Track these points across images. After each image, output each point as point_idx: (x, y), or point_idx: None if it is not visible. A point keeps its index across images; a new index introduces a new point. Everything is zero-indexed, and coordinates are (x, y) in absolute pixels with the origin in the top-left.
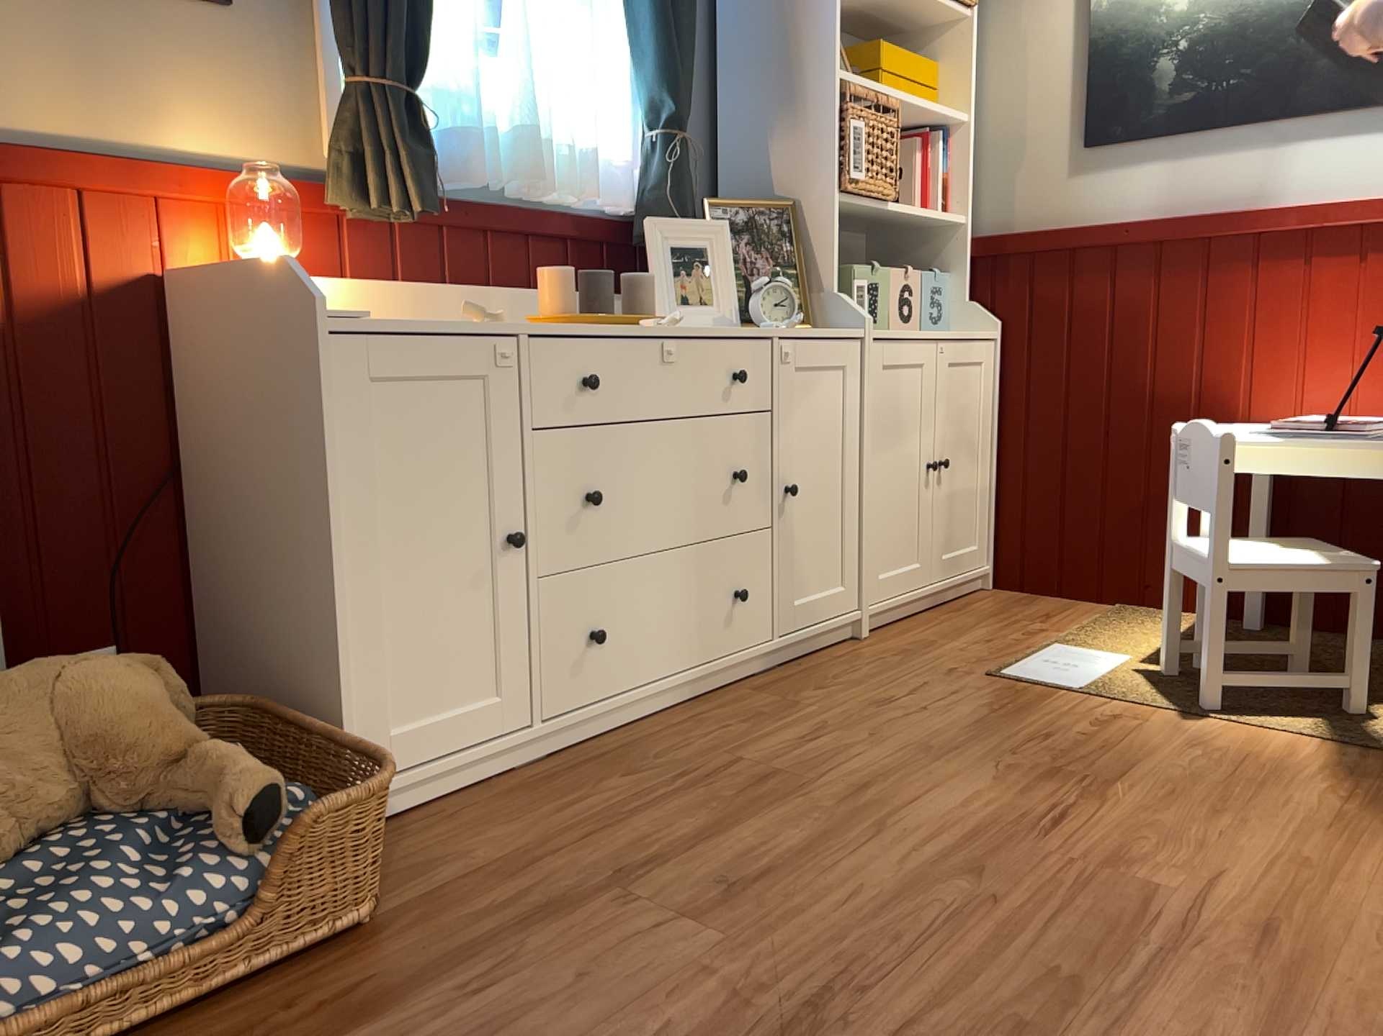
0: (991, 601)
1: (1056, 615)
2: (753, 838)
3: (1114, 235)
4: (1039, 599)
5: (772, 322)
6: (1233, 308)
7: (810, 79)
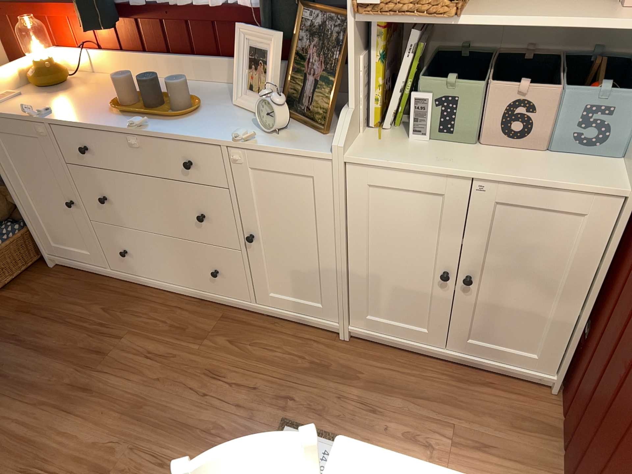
0: (510, 400)
1: (492, 455)
2: (37, 364)
3: None
4: (547, 437)
5: (236, 132)
6: None
7: None
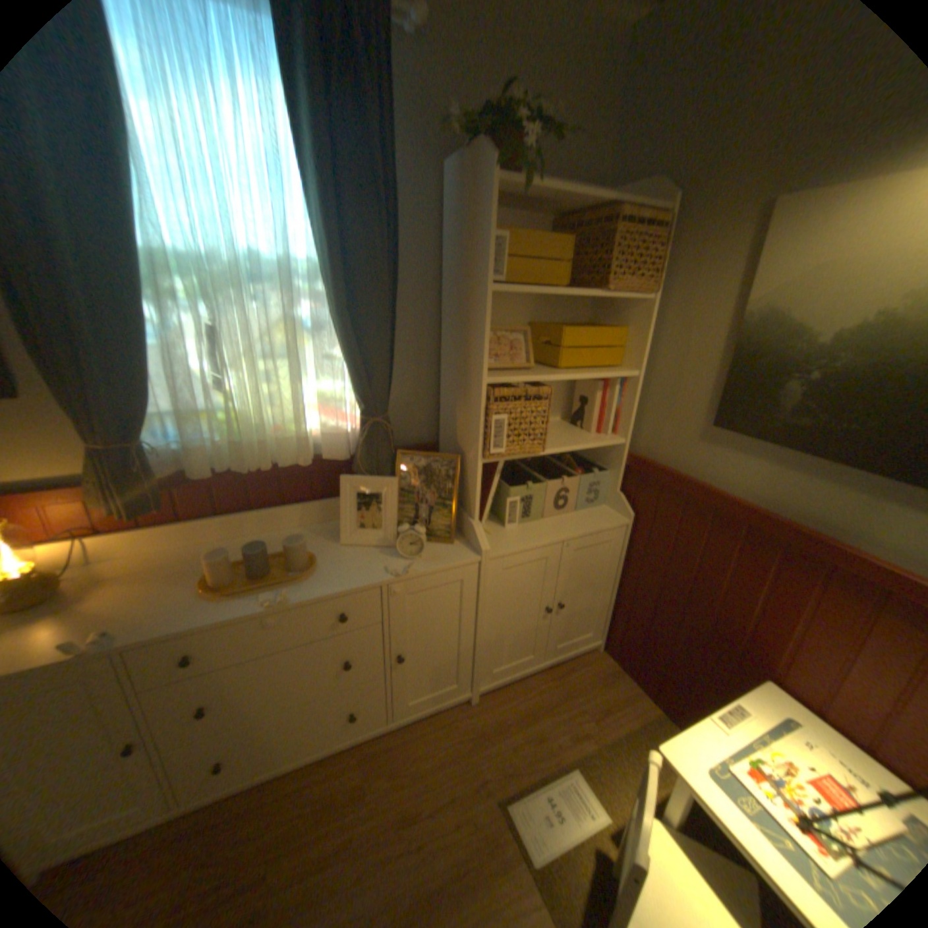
0: (589, 673)
1: (614, 715)
2: None
3: (718, 503)
4: (621, 682)
5: (390, 569)
6: (798, 606)
7: (473, 380)
